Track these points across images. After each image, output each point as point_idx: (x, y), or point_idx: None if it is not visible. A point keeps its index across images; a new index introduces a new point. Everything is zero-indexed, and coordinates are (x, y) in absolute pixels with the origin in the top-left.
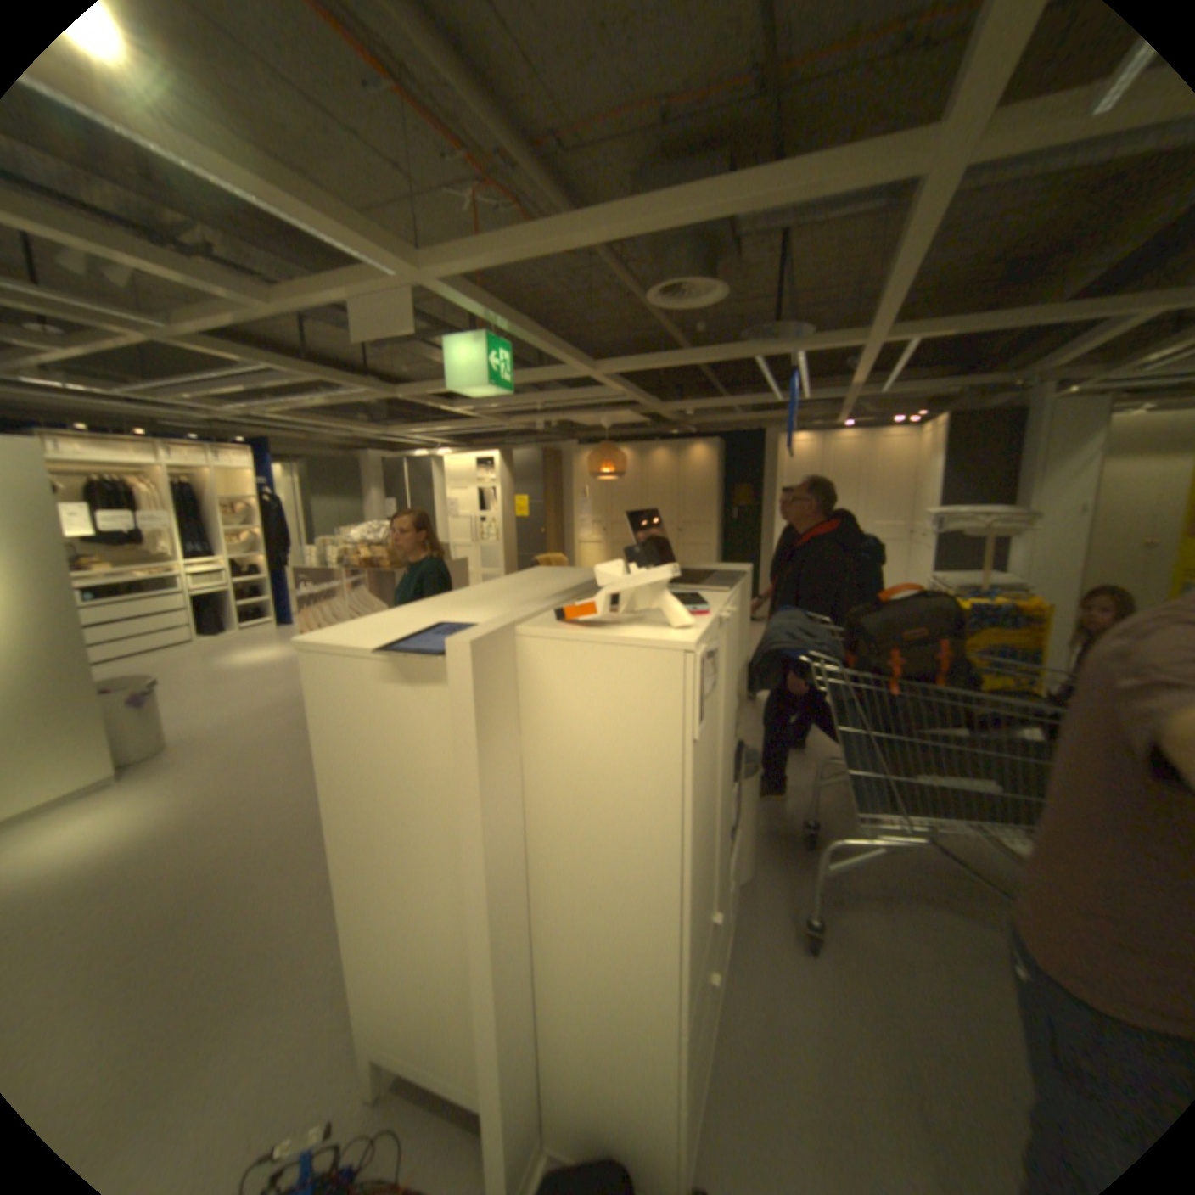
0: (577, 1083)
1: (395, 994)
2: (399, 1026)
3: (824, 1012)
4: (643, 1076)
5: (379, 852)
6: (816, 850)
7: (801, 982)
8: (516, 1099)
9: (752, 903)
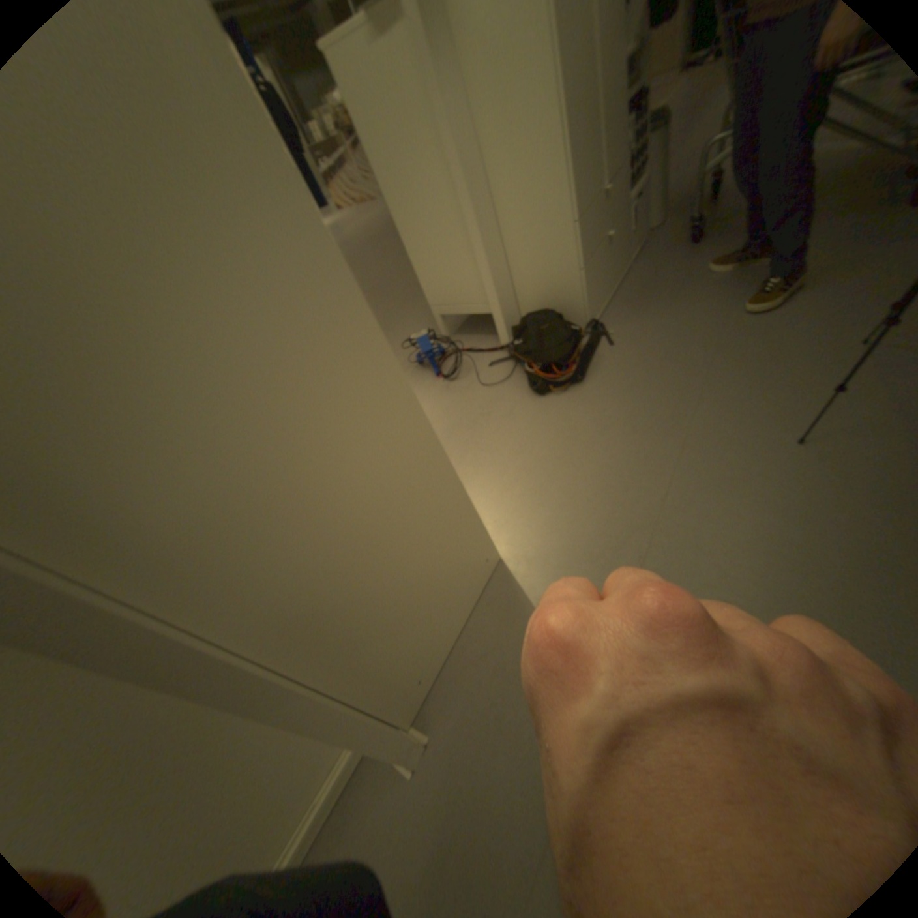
0: (534, 279)
1: (441, 264)
2: (447, 283)
3: (695, 261)
4: (562, 256)
5: (409, 176)
6: (722, 195)
7: (684, 254)
8: (505, 289)
9: (661, 232)
